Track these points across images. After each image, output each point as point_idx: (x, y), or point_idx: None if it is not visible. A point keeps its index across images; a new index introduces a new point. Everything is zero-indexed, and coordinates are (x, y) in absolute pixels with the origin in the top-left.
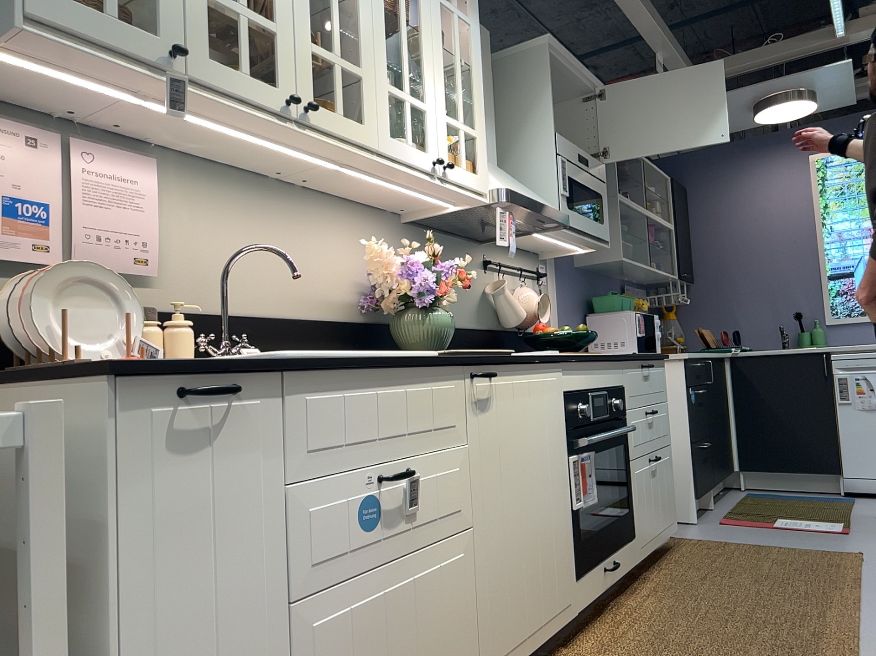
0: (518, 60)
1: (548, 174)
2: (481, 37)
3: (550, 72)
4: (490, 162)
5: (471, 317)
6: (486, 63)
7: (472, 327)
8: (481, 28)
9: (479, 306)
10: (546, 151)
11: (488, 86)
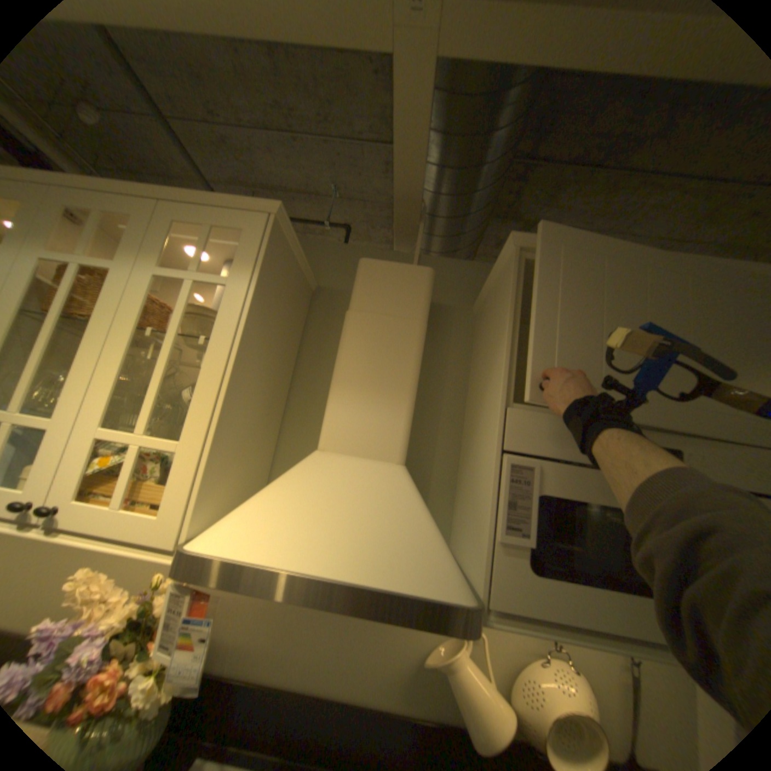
0: (496, 287)
1: (487, 487)
2: (398, 278)
3: (512, 292)
4: (365, 459)
5: (382, 688)
6: (404, 310)
7: (379, 708)
8: (399, 267)
9: (410, 672)
10: (491, 441)
11: (399, 342)
